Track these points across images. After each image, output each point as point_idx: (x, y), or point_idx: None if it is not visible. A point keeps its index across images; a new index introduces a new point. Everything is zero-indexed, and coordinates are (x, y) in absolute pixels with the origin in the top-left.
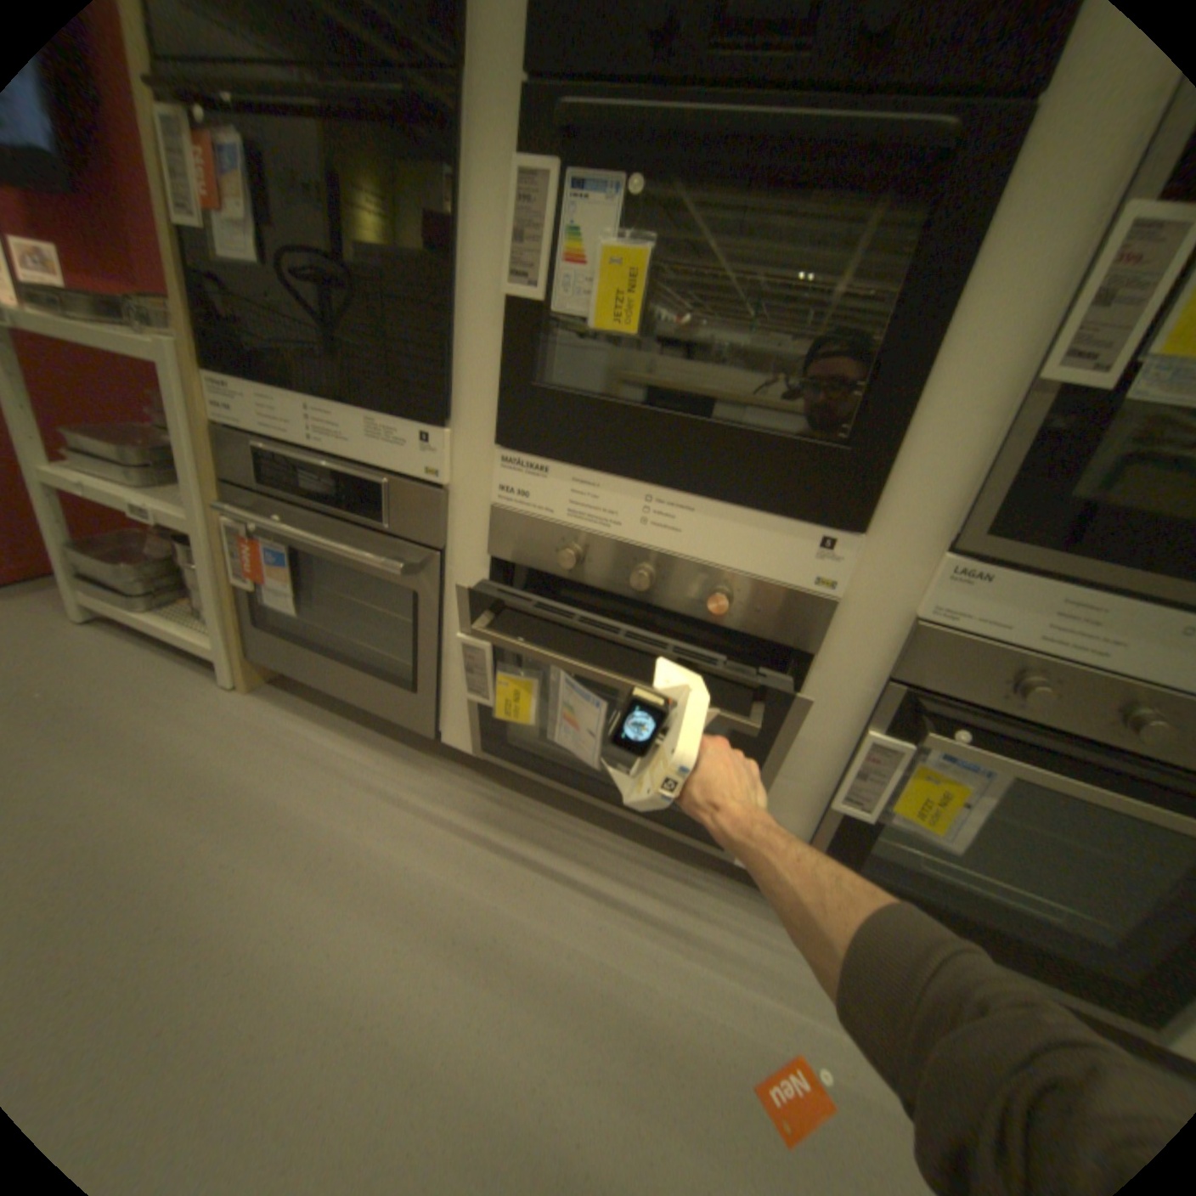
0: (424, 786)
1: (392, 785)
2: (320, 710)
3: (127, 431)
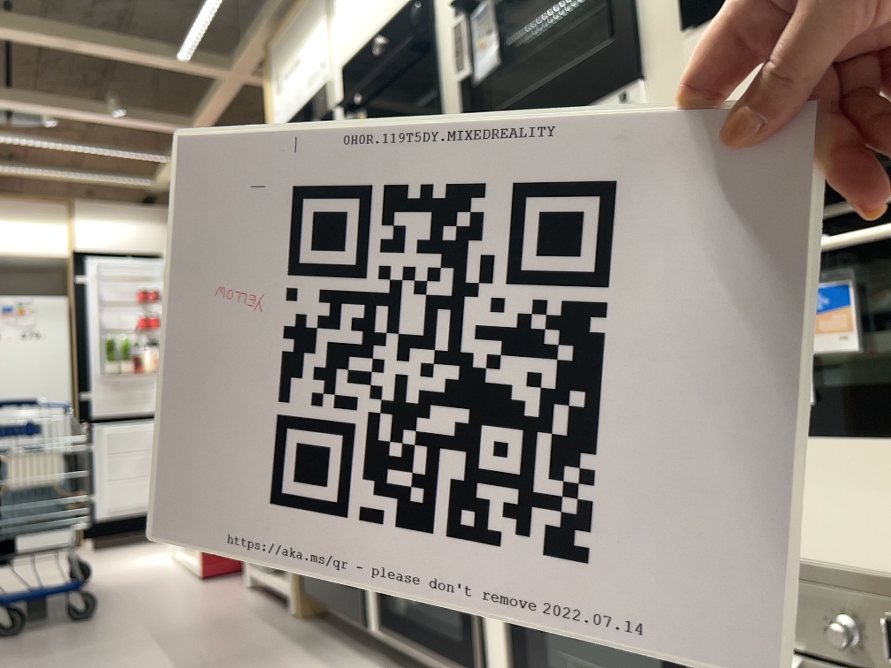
0: (355, 664)
1: (339, 662)
2: (329, 629)
3: None
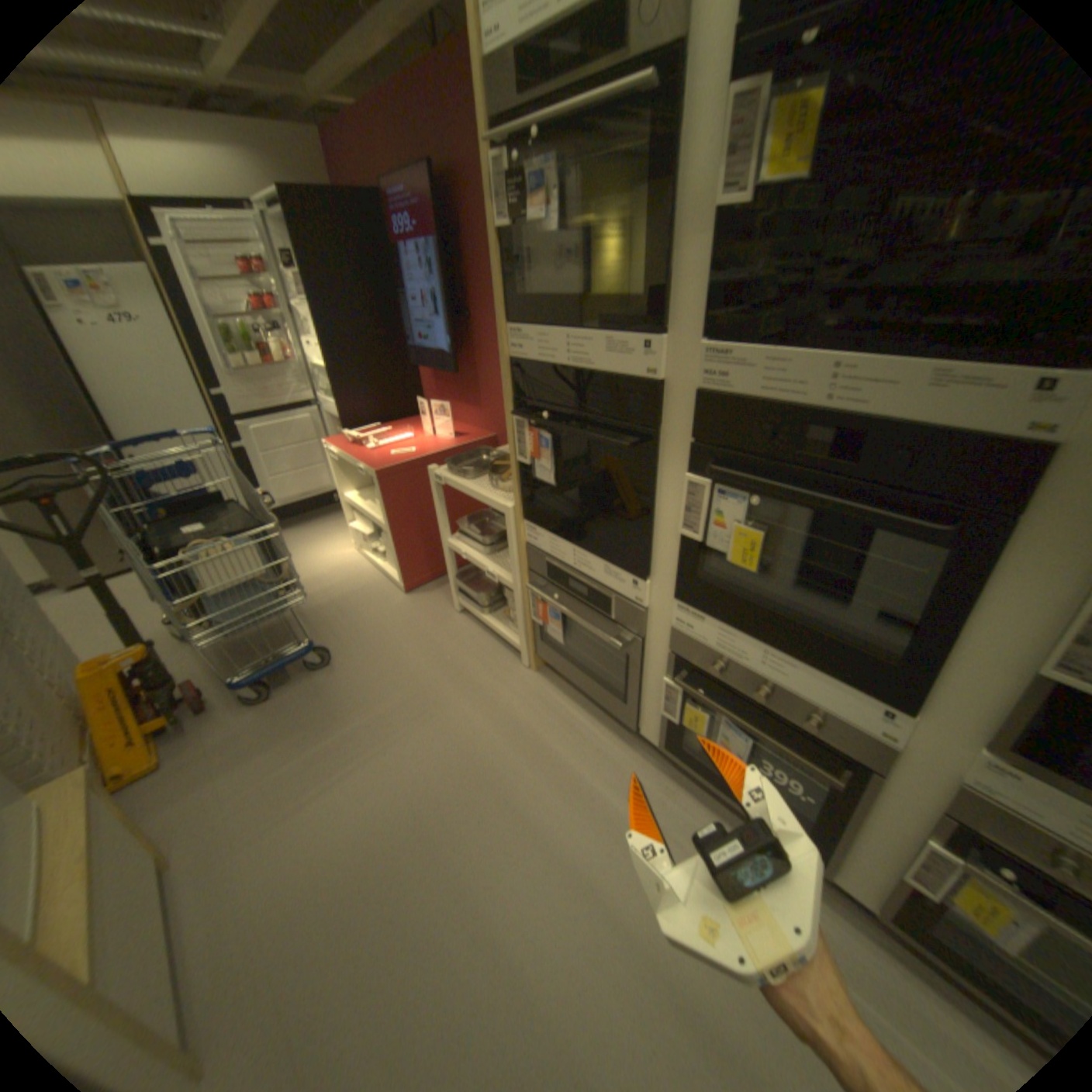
0: (629, 759)
1: (611, 753)
2: (572, 691)
3: (481, 516)
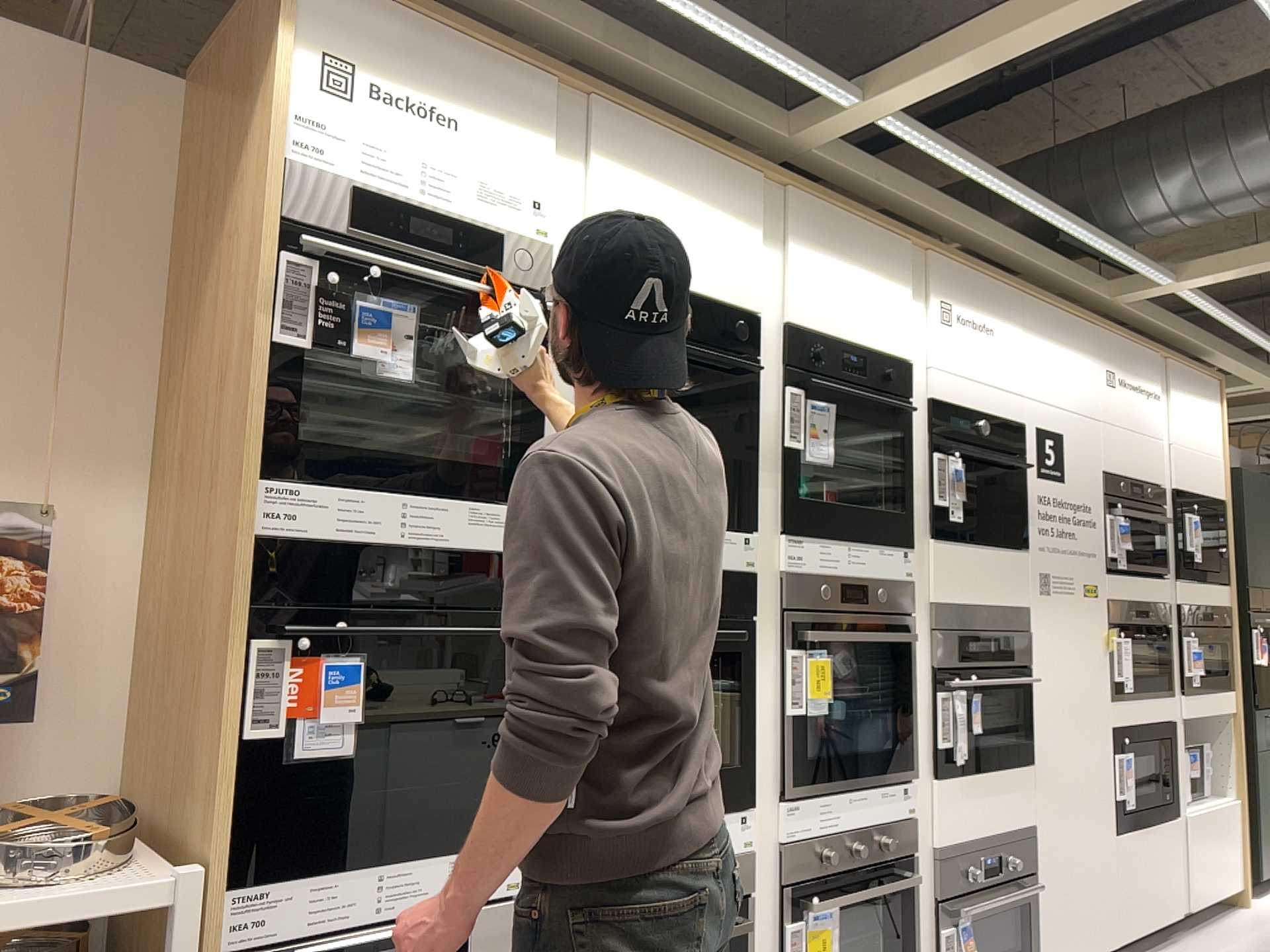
0: None
1: None
2: None
3: None
